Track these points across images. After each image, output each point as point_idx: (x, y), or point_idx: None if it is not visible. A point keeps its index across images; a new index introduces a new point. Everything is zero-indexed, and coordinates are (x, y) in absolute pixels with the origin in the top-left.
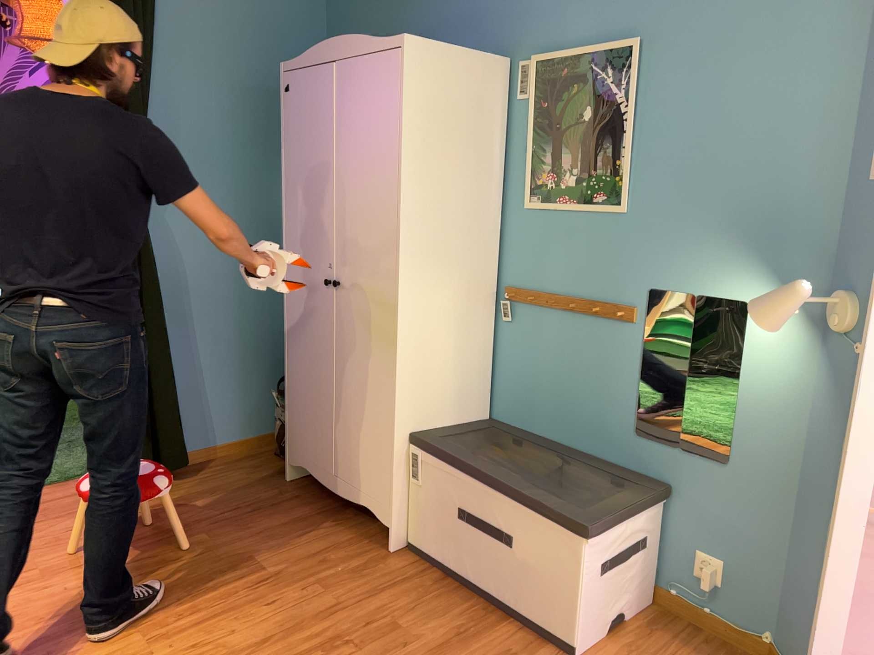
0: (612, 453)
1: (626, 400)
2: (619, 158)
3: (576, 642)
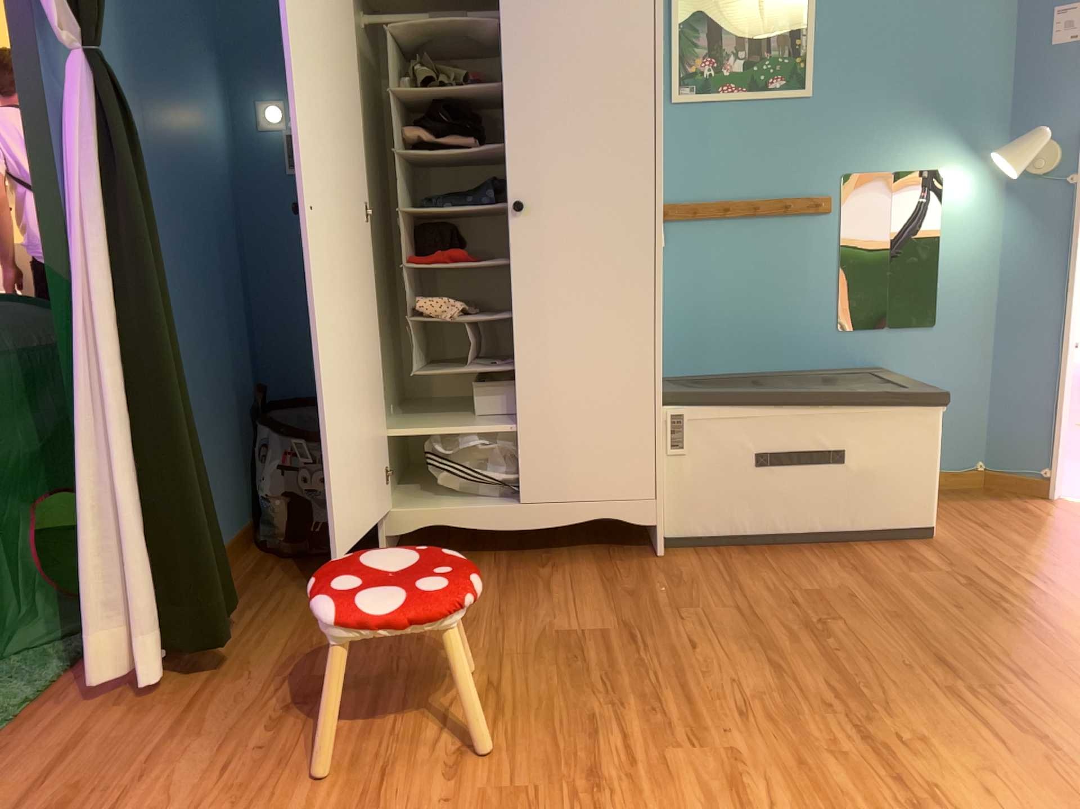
0: (812, 359)
1: (824, 298)
2: (799, 37)
3: (934, 519)
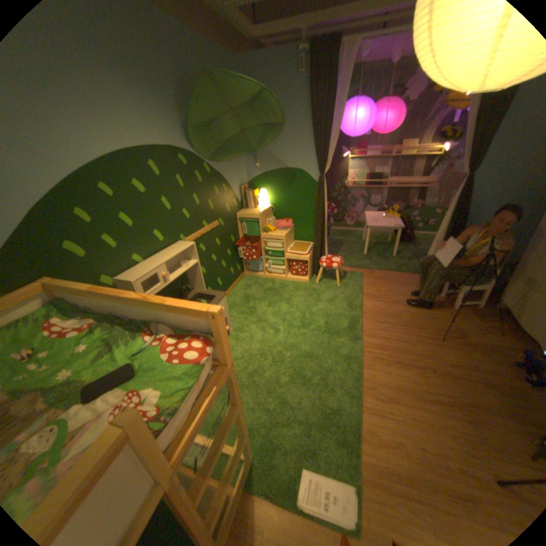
0: None
1: None
2: None
3: None
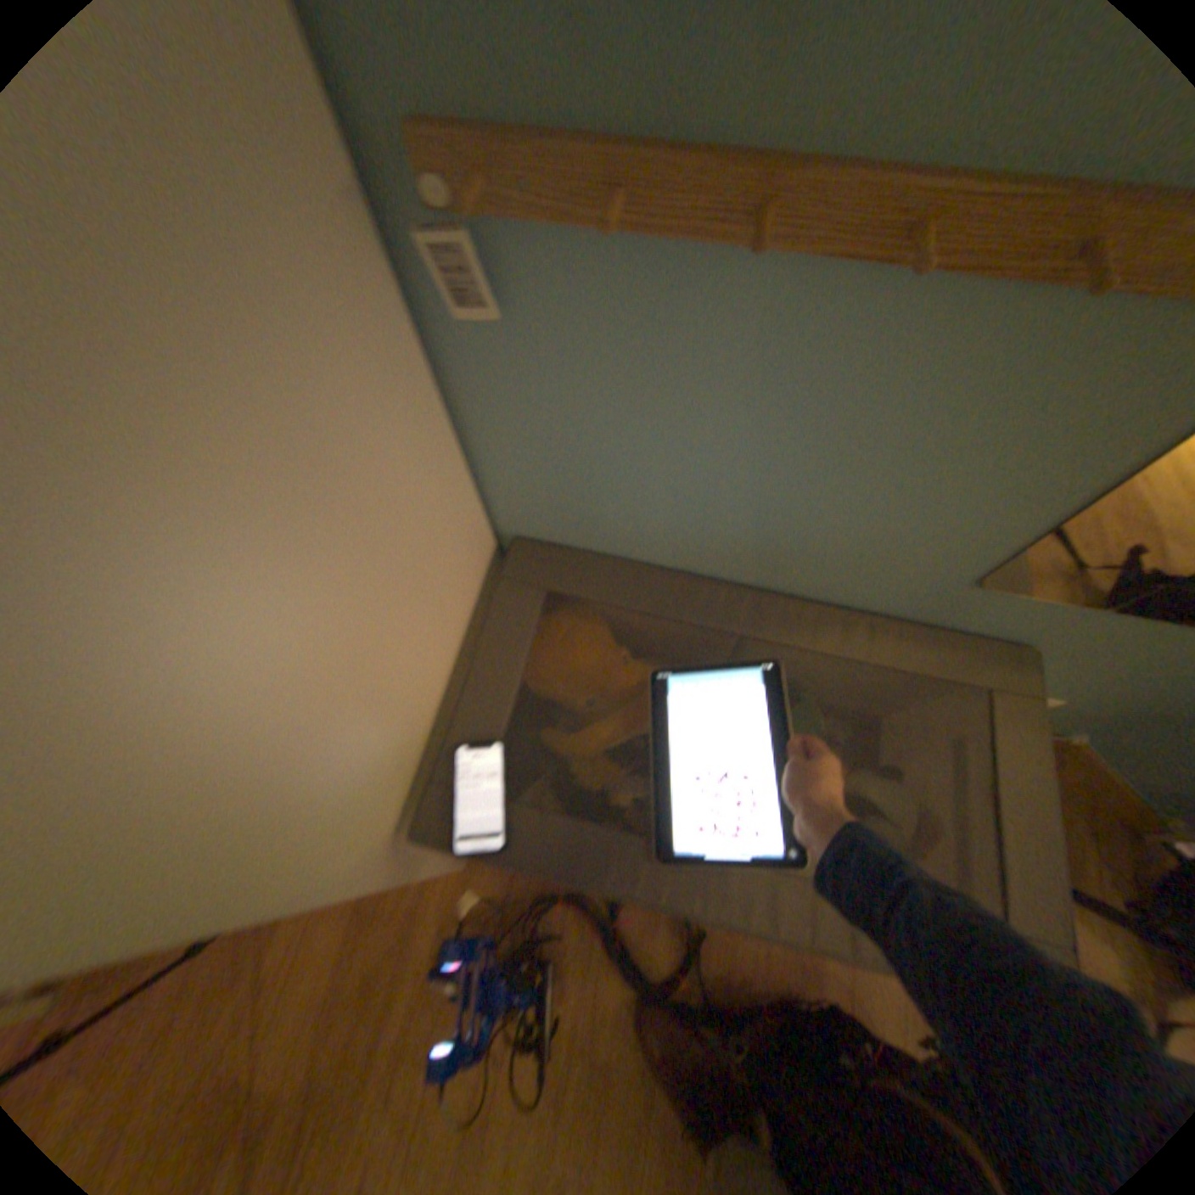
0: (878, 604)
1: (998, 536)
2: None
3: None
